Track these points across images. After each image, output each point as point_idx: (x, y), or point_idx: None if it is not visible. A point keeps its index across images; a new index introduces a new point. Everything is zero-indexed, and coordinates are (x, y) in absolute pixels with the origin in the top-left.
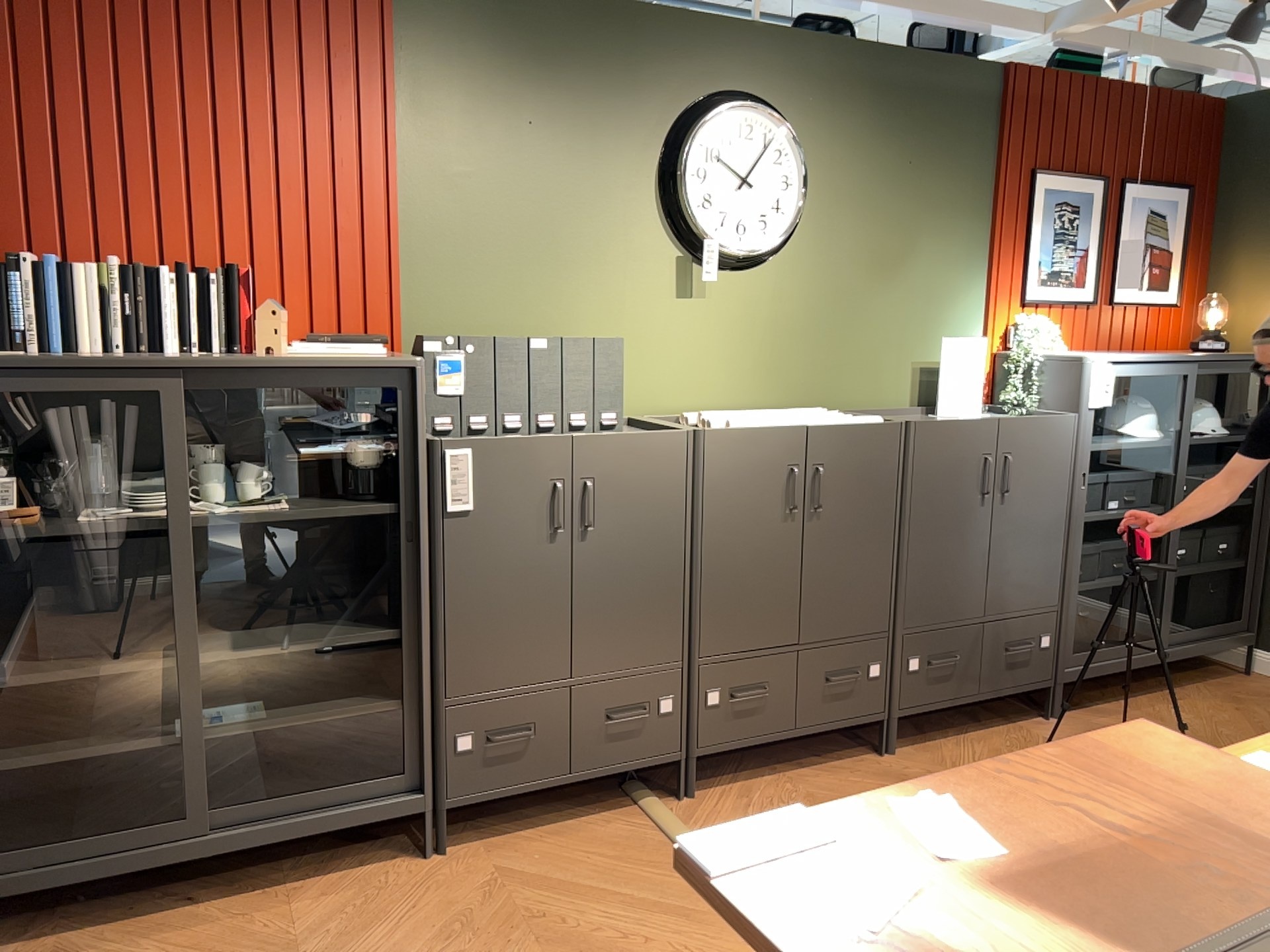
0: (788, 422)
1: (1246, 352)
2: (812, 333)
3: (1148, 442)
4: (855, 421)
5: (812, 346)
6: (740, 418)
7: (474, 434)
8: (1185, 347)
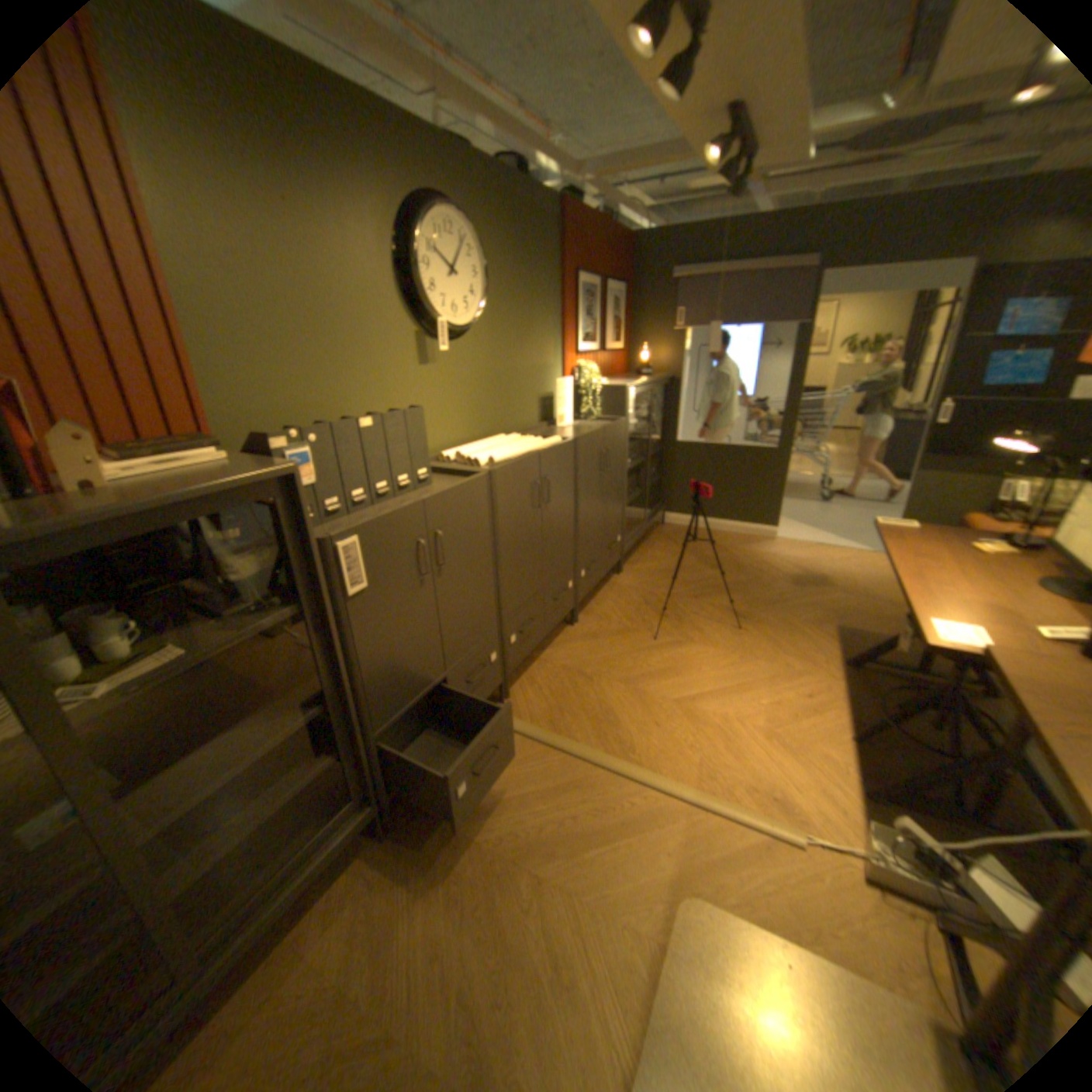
0: (522, 452)
1: (654, 373)
2: (494, 383)
3: (635, 425)
4: (550, 443)
5: (494, 393)
6: (493, 454)
7: (333, 514)
8: (626, 371)
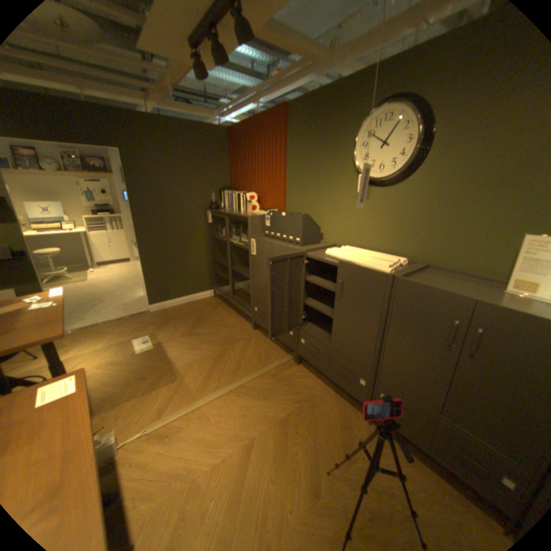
0: (345, 258)
1: None
2: (426, 220)
3: None
4: (374, 266)
5: (424, 227)
6: (336, 251)
7: (272, 238)
8: None
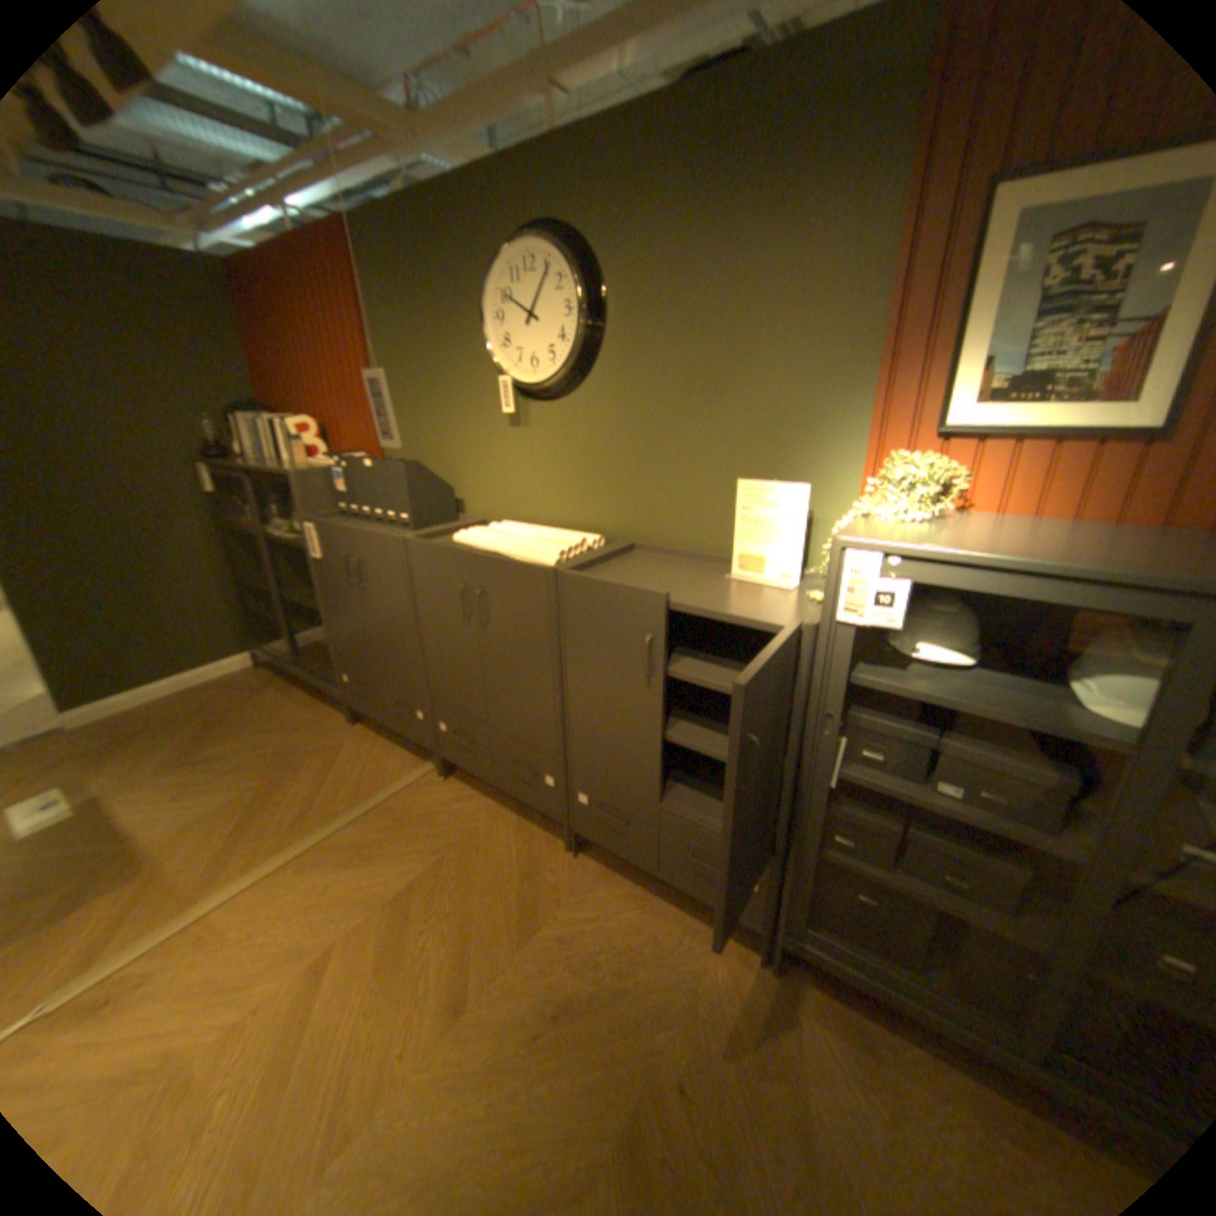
0: (485, 546)
1: None
2: (619, 463)
3: (1100, 726)
4: (530, 558)
5: (619, 476)
6: (473, 535)
7: (354, 516)
8: None
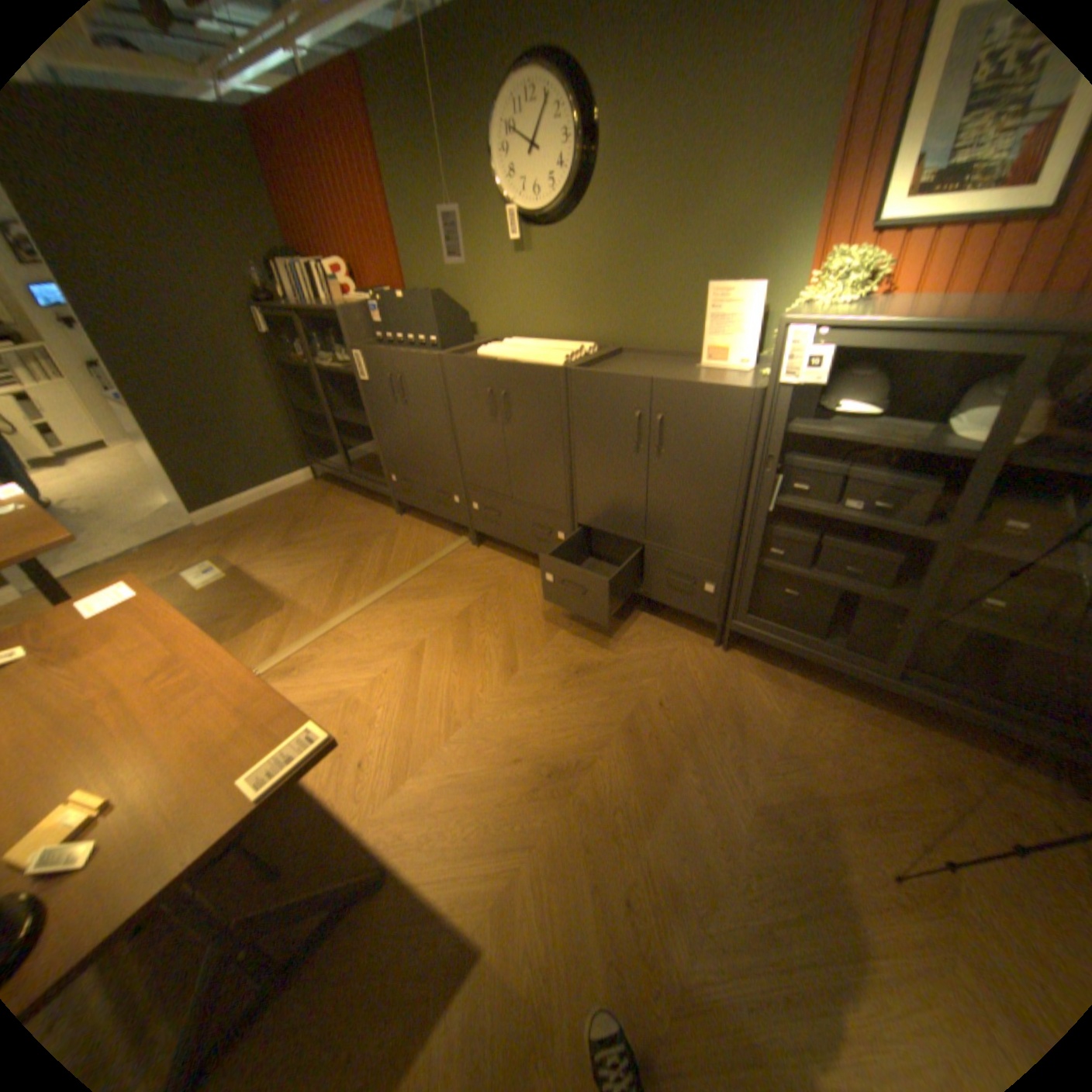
0: (505, 356)
1: None
2: (610, 278)
3: (963, 444)
4: (543, 361)
5: (610, 290)
6: (493, 349)
7: (391, 343)
8: None
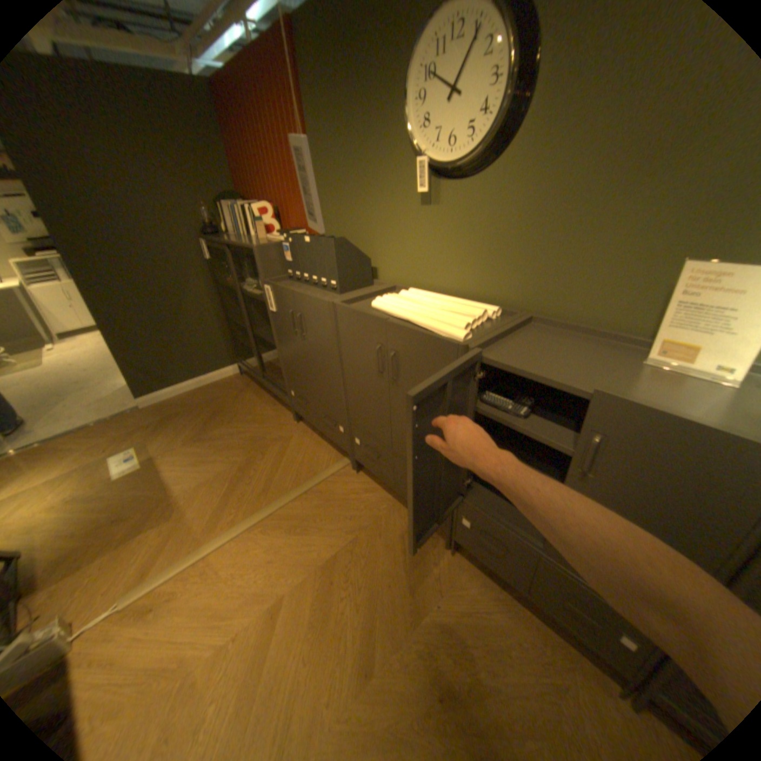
0: (398, 314)
1: None
2: (527, 238)
3: None
4: (440, 329)
5: (525, 251)
6: (387, 302)
7: (298, 280)
8: None
